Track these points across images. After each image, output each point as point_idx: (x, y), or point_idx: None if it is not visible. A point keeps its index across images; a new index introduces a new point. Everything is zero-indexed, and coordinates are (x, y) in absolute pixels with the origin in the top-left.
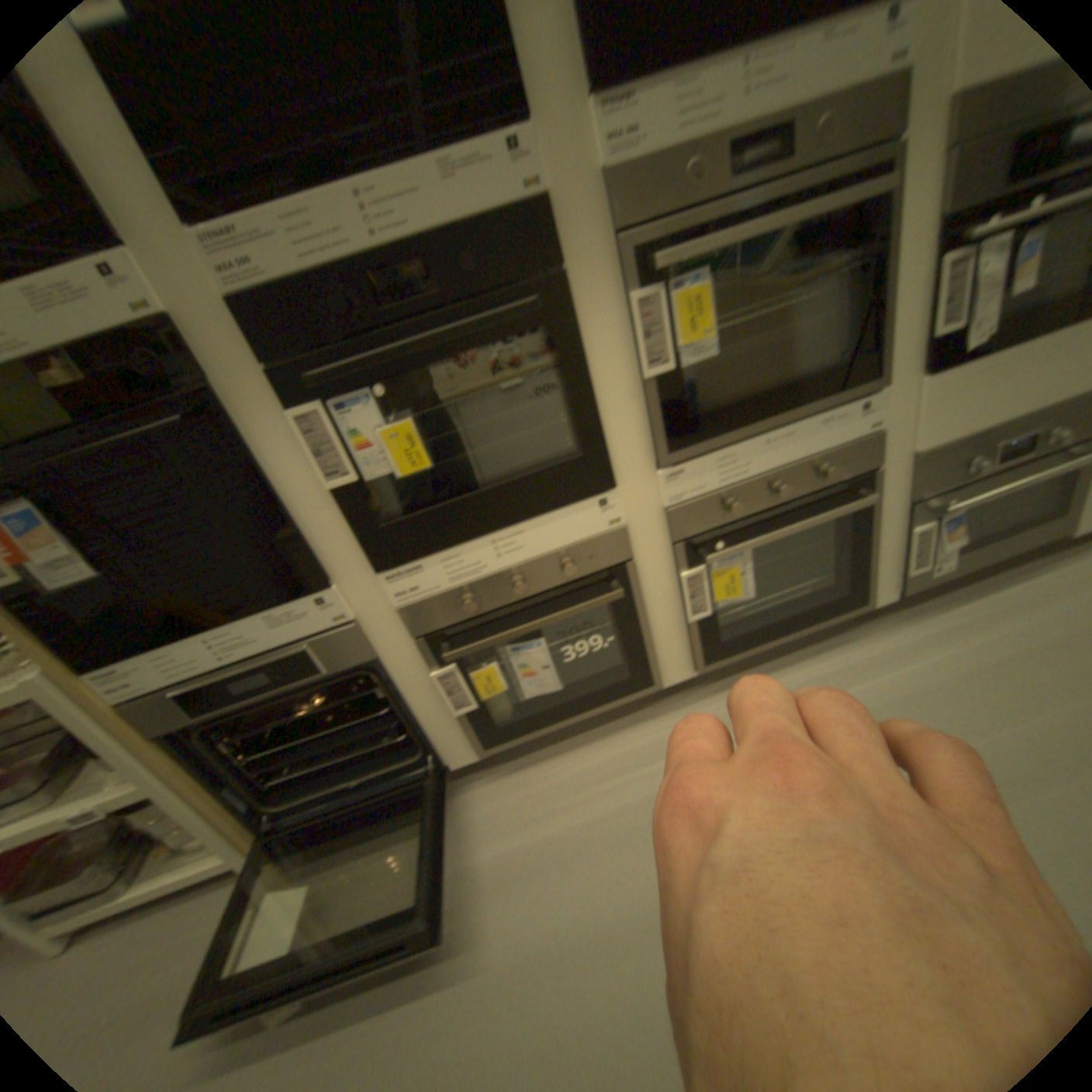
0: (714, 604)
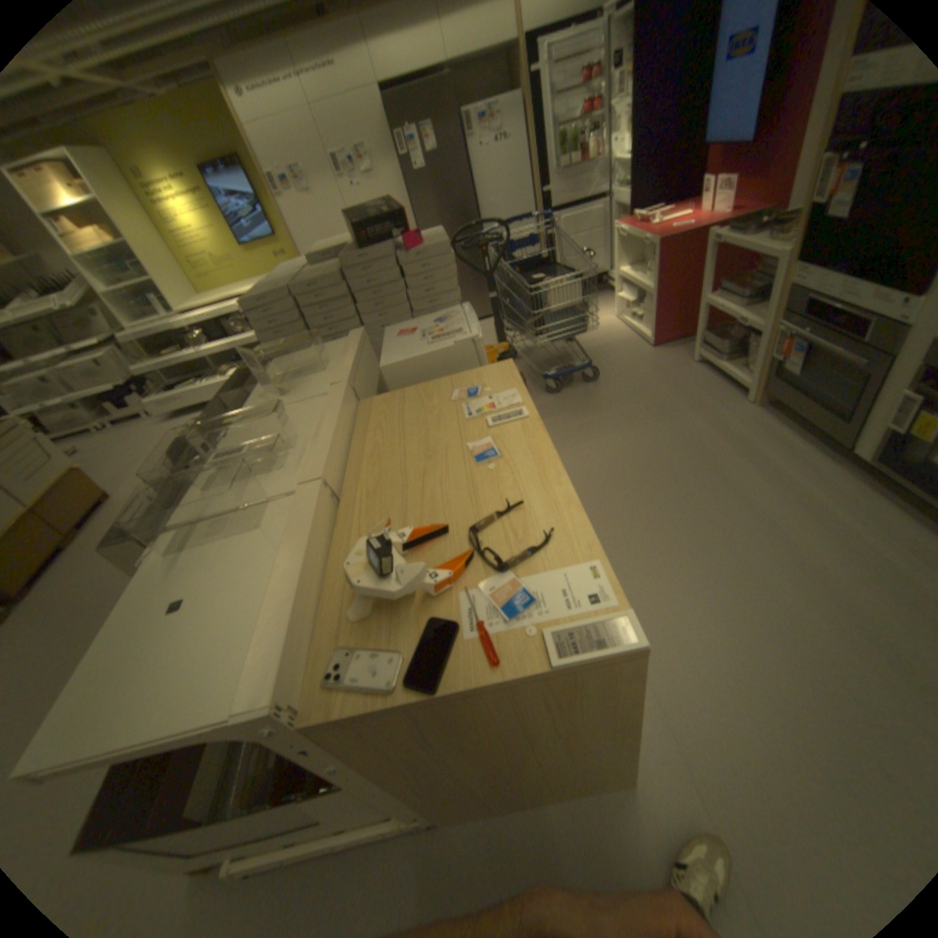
0: None
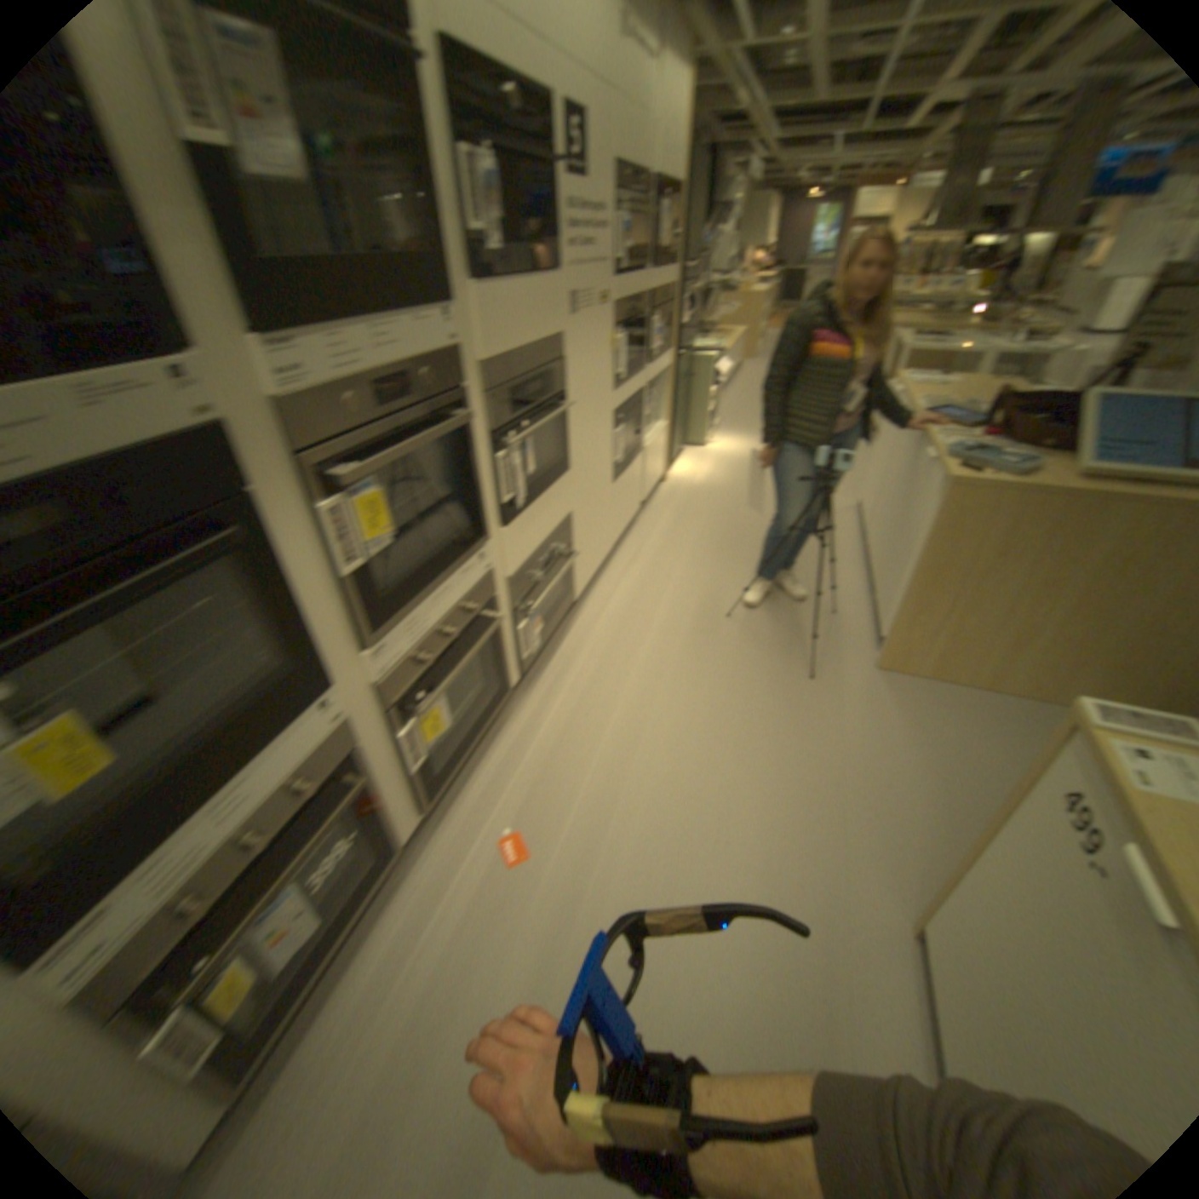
0: (423, 750)
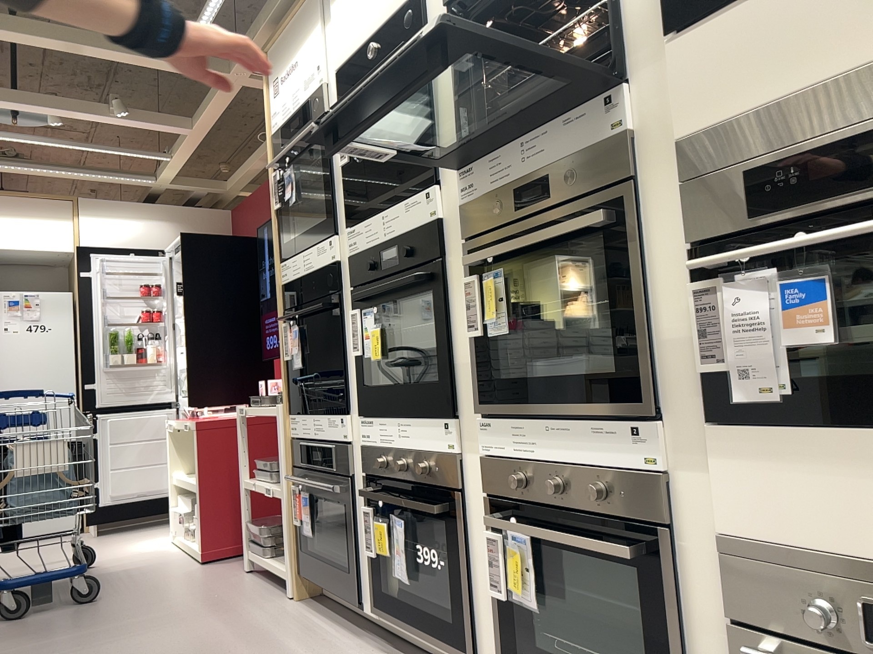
0: (510, 593)
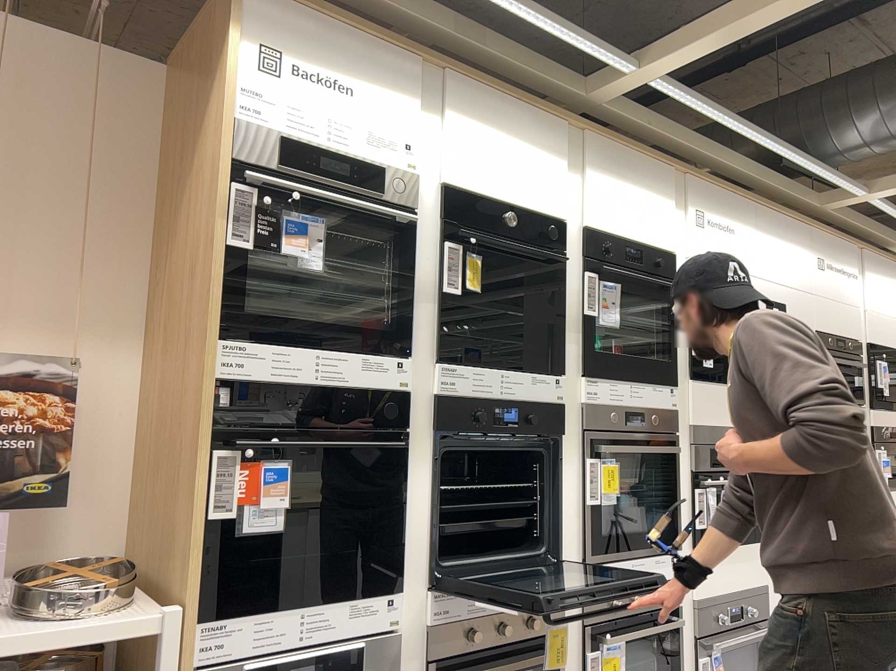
0: None
